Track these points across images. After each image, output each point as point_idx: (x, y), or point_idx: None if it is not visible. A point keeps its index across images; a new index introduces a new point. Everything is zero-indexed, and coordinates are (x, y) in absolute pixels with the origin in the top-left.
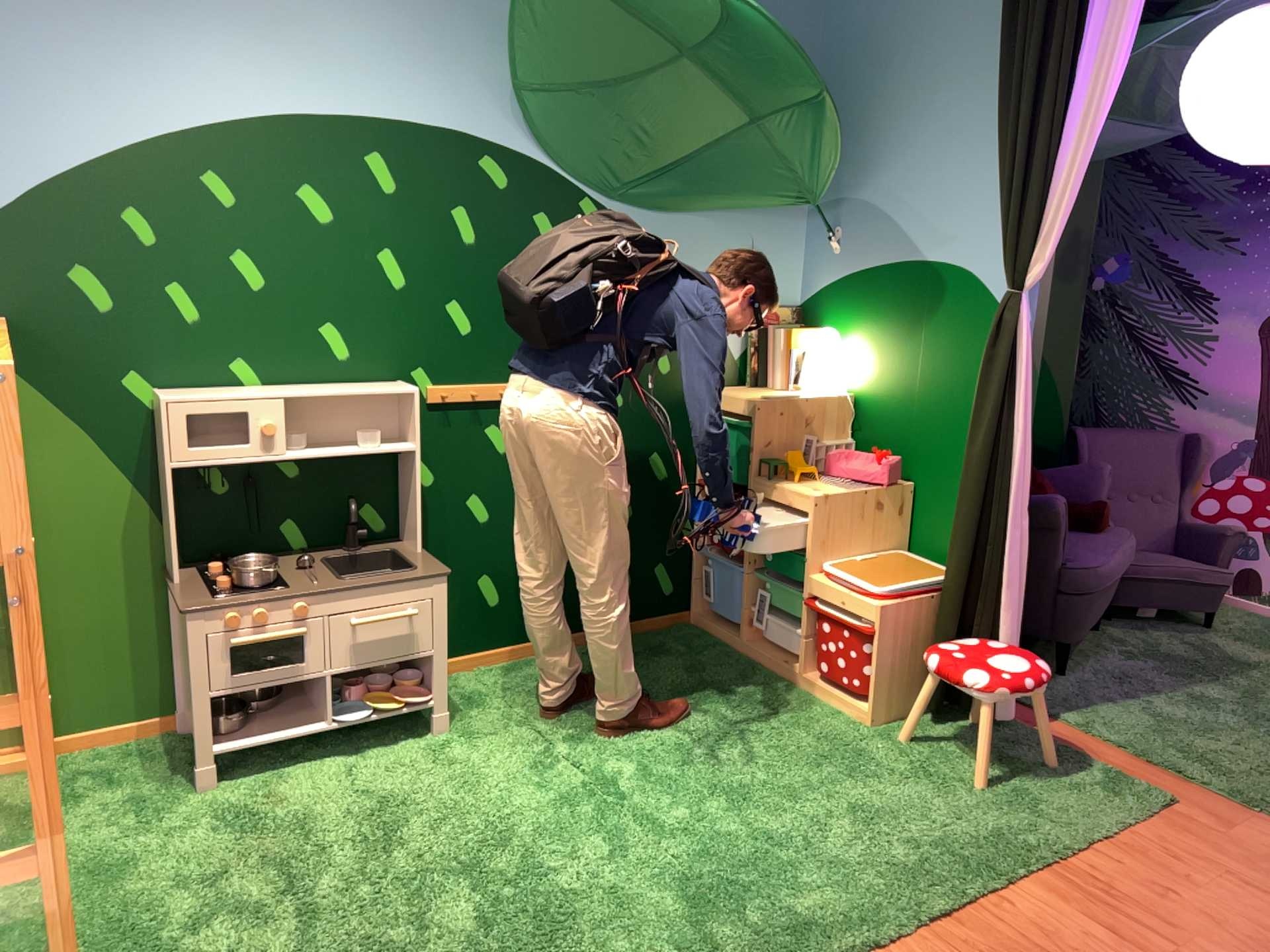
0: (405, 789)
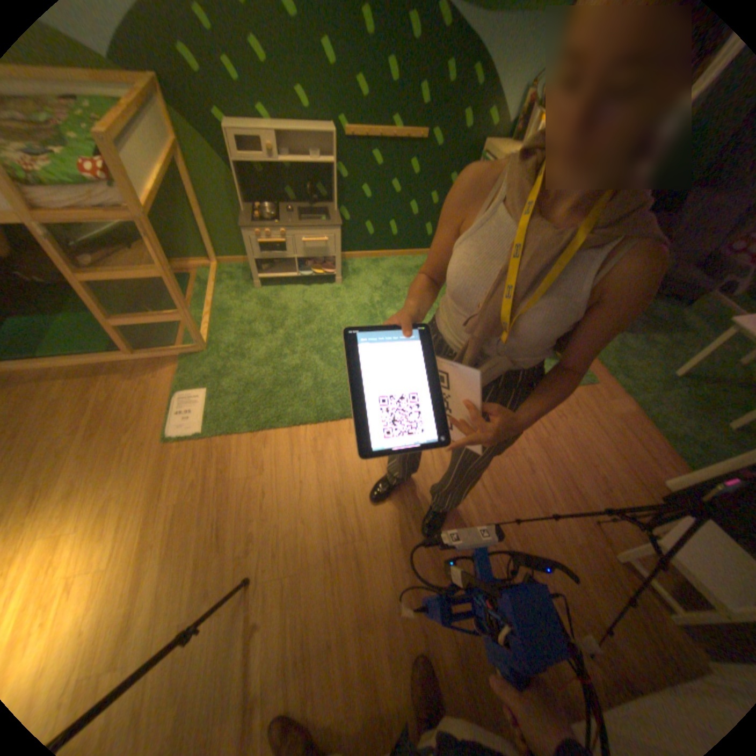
0: (315, 307)
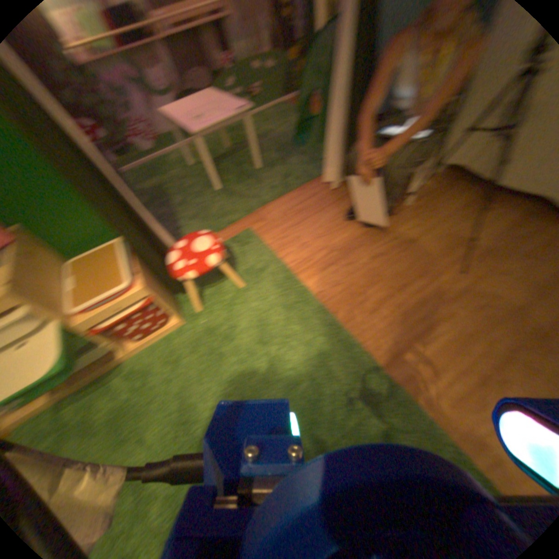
0: None
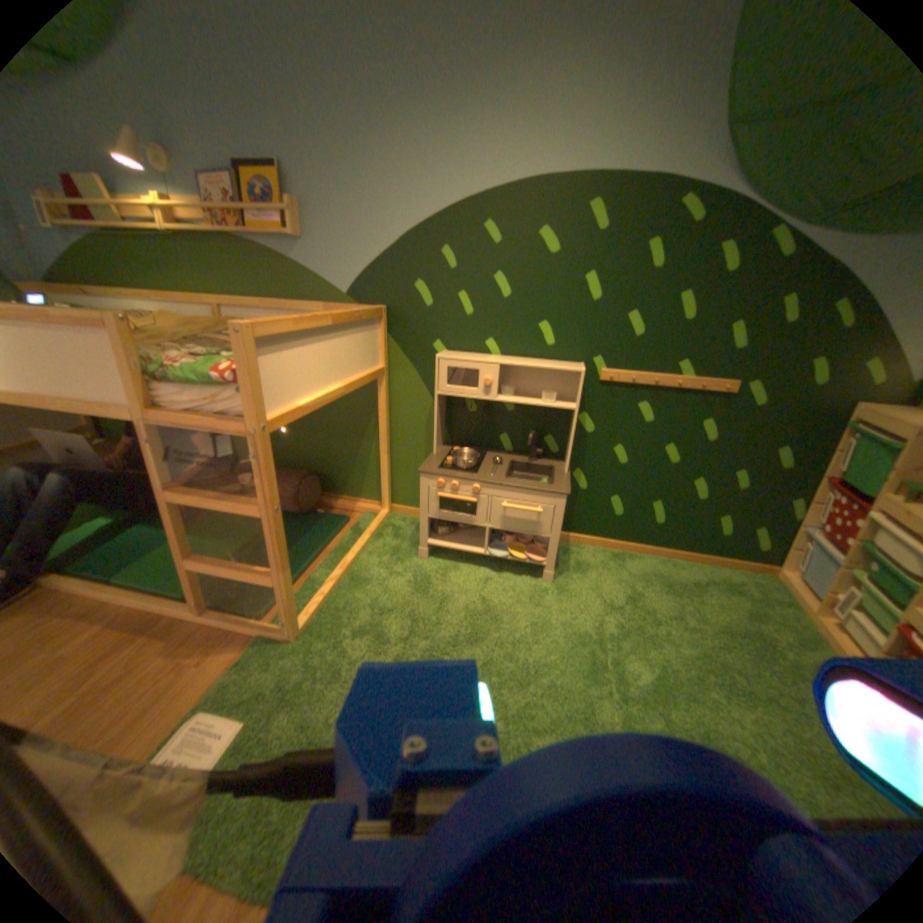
0: (496, 608)
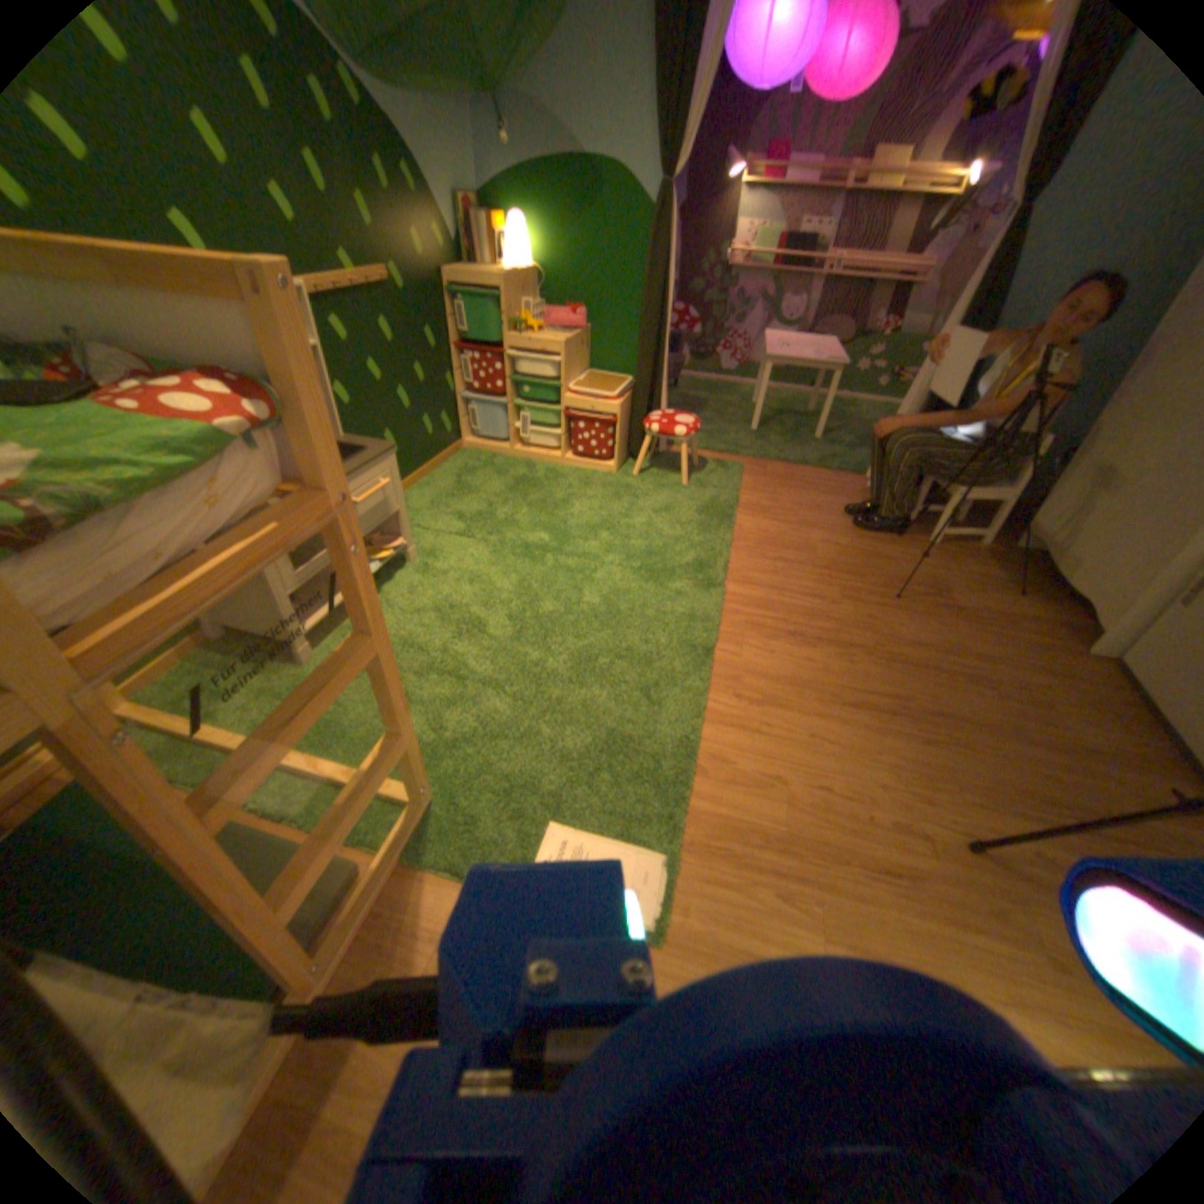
0: (435, 602)
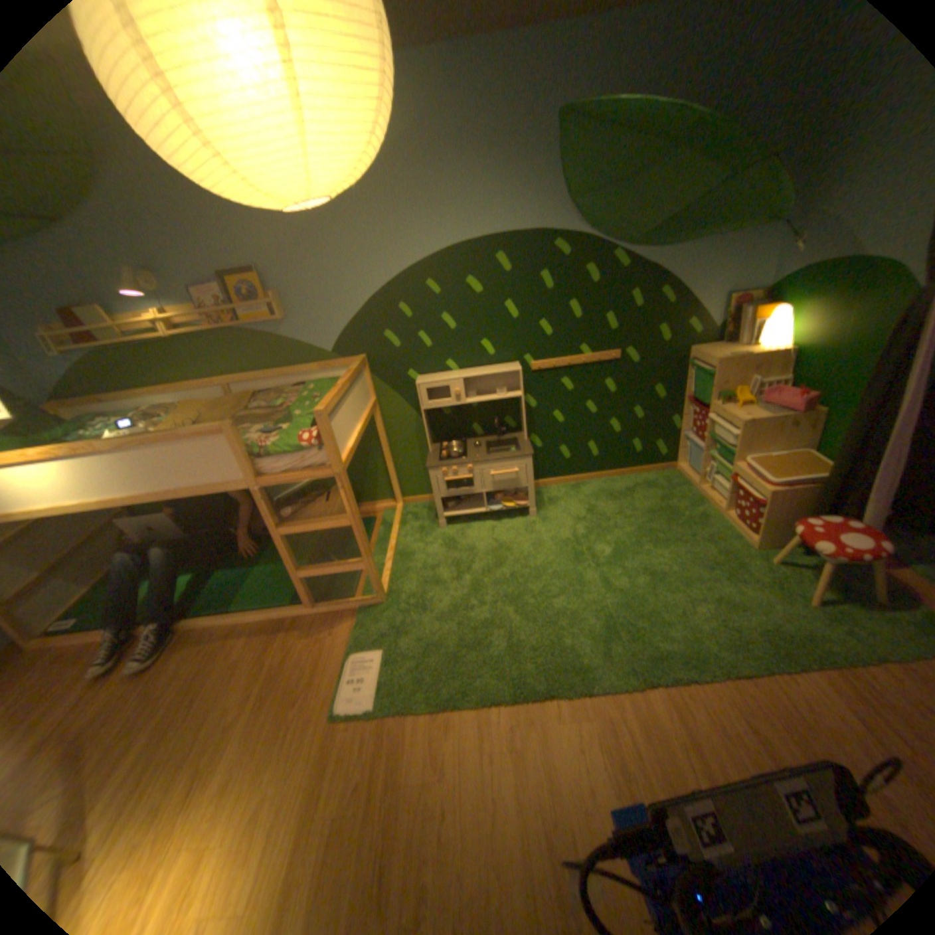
0: (506, 545)
